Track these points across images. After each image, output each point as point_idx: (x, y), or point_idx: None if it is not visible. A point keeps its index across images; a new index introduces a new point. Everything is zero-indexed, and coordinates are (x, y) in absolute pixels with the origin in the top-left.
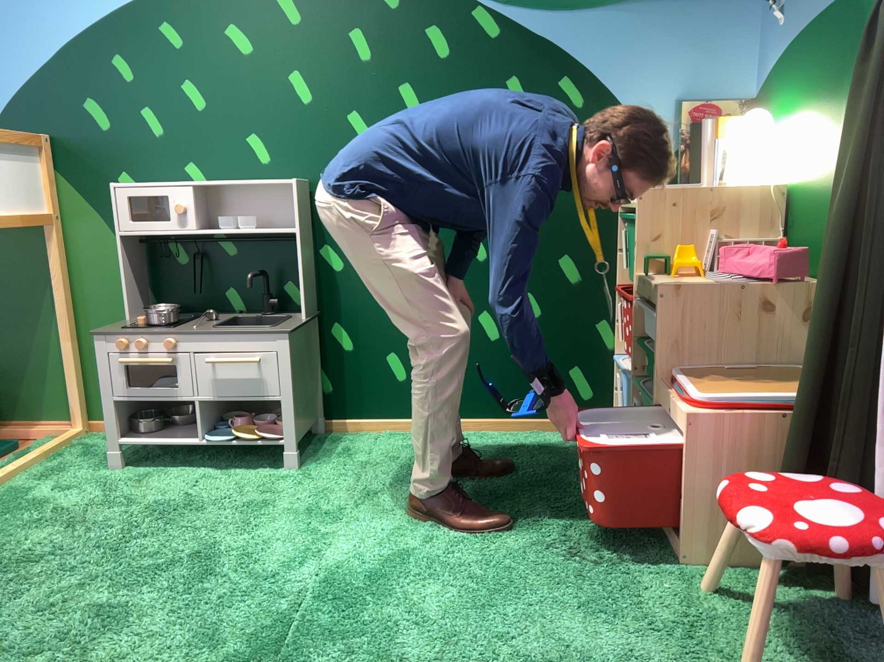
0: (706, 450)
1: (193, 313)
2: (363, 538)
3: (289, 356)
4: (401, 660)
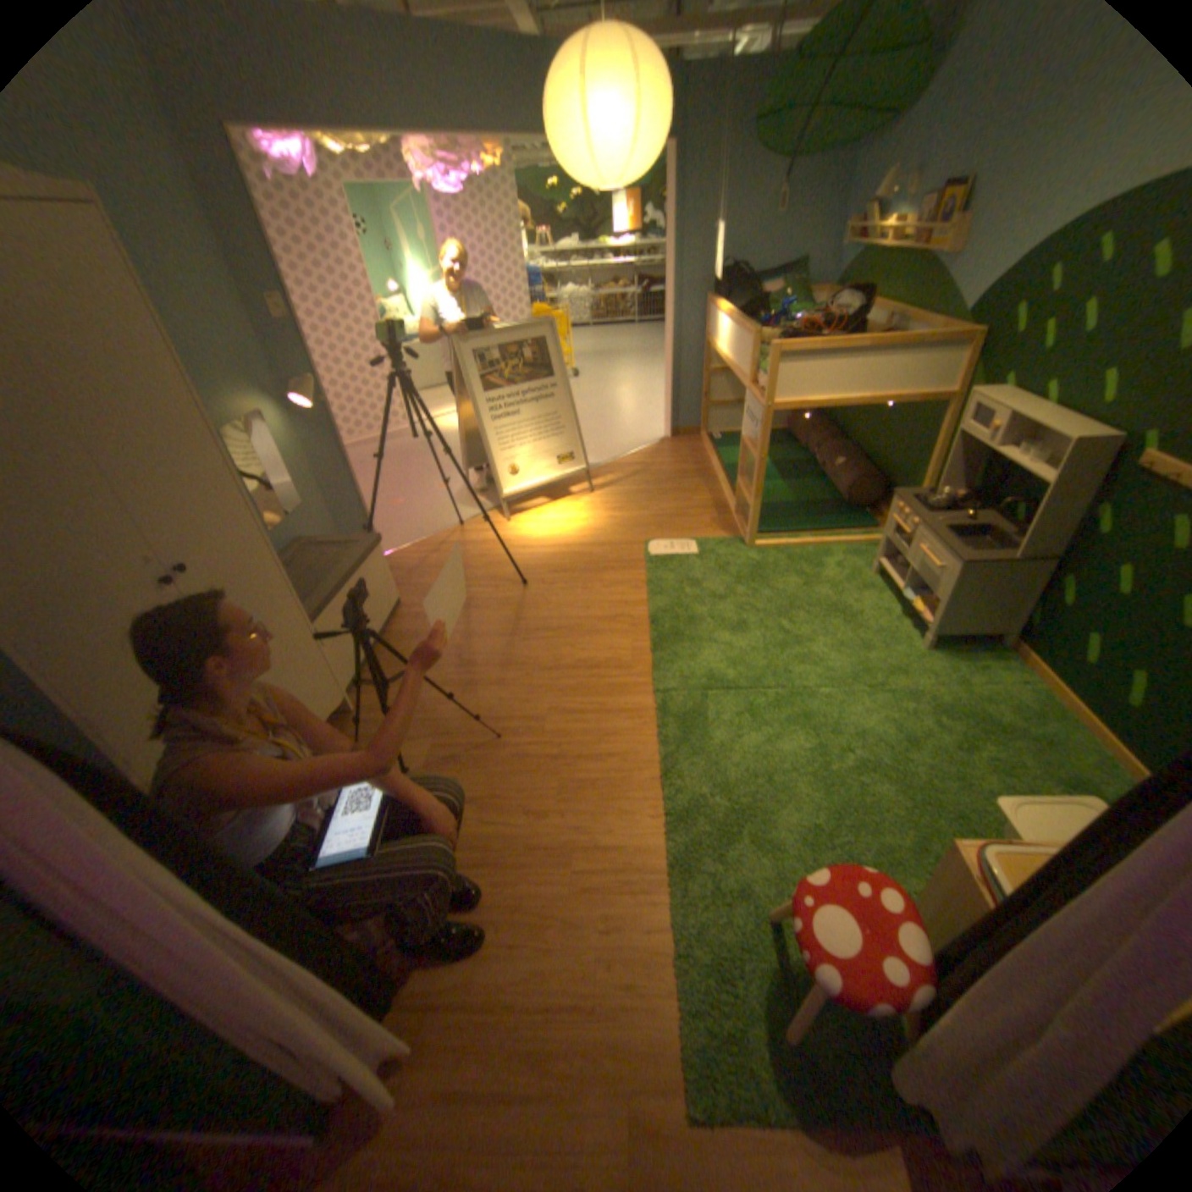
0: (950, 877)
1: (992, 504)
2: (850, 703)
3: (955, 578)
4: (742, 736)
